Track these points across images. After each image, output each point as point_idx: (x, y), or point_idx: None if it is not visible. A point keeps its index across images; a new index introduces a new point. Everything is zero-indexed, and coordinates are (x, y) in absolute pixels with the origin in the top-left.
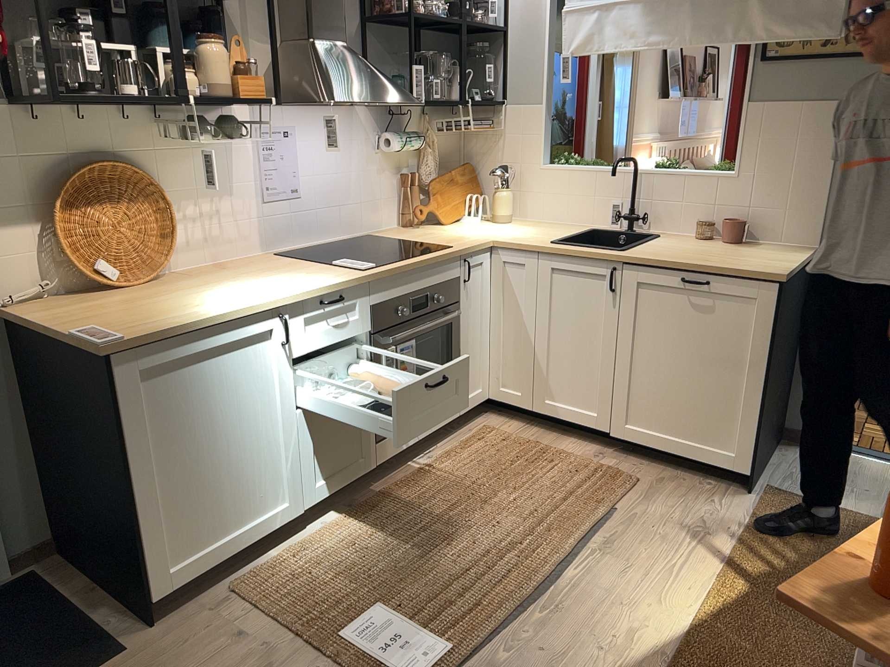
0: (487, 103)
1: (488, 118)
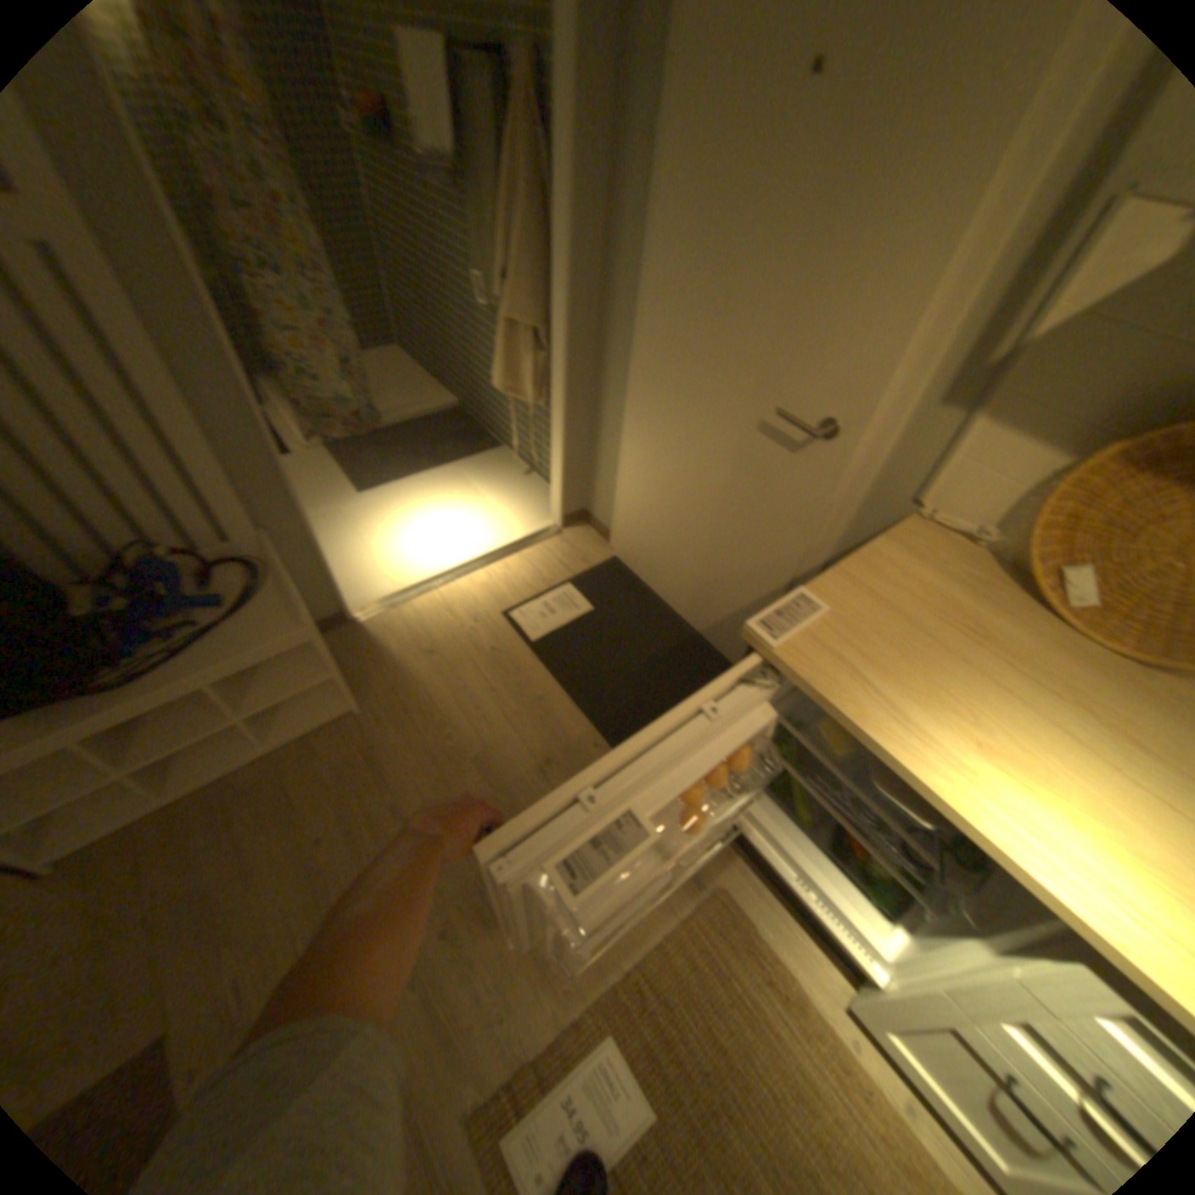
0: None
1: None
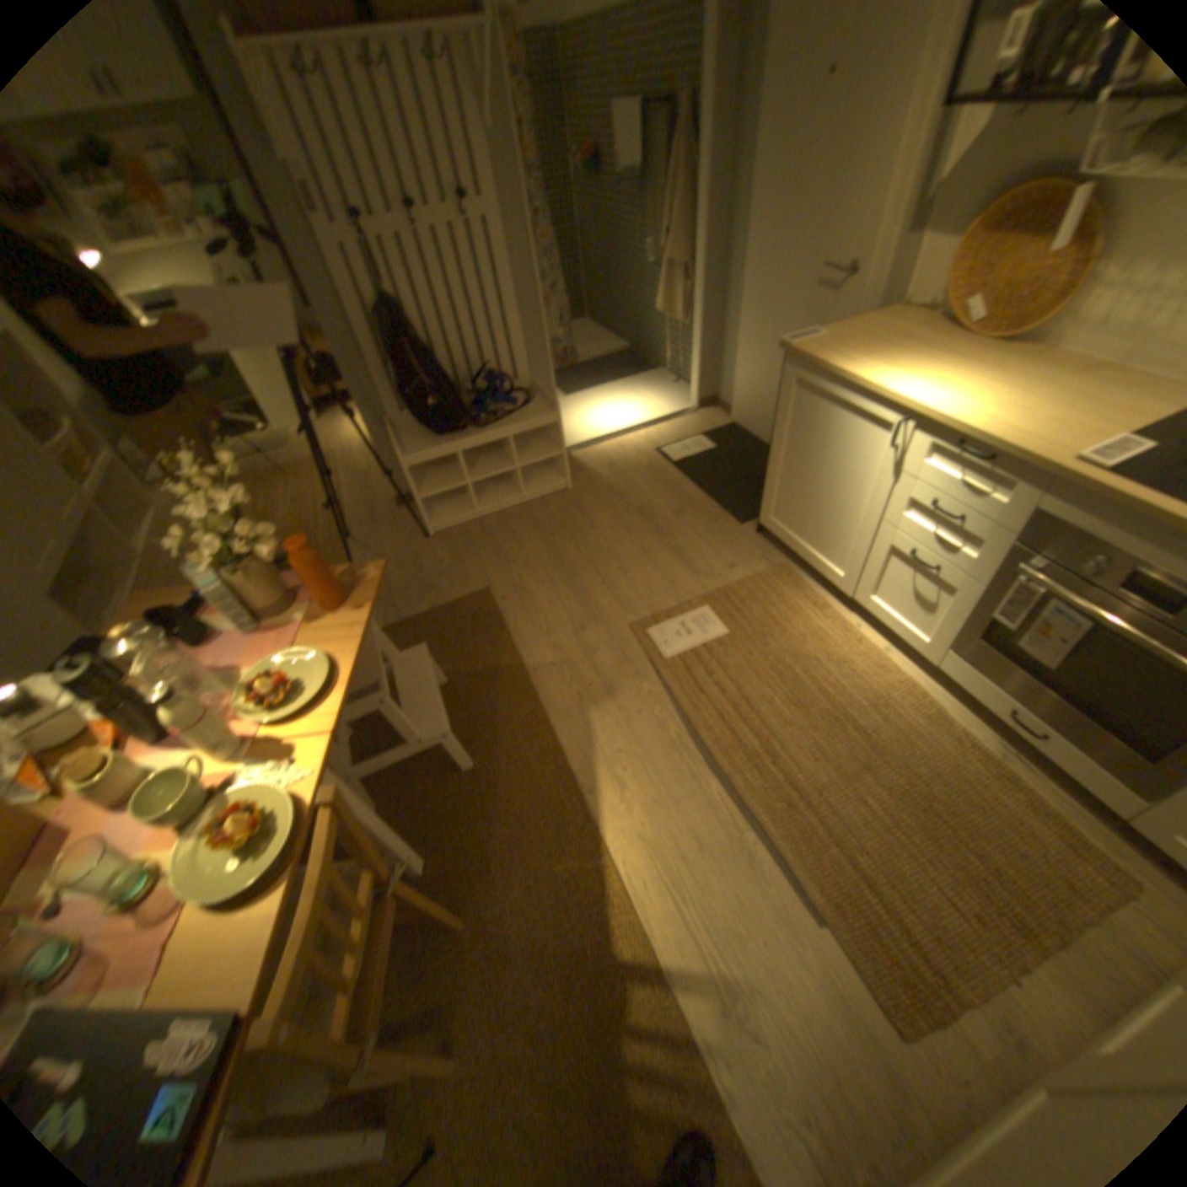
0: None
1: None
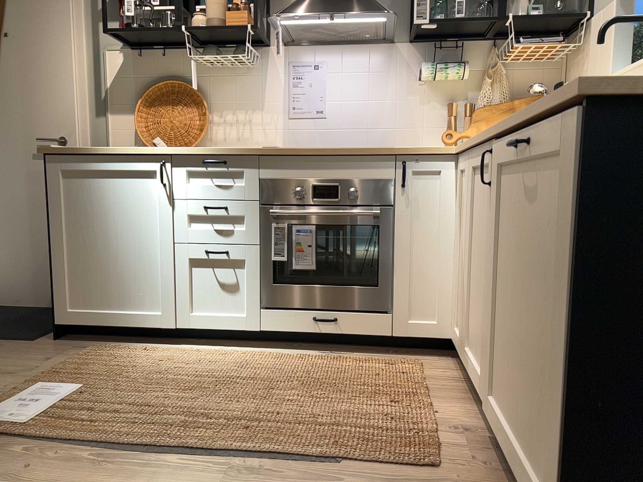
0: (545, 18)
1: (574, 40)
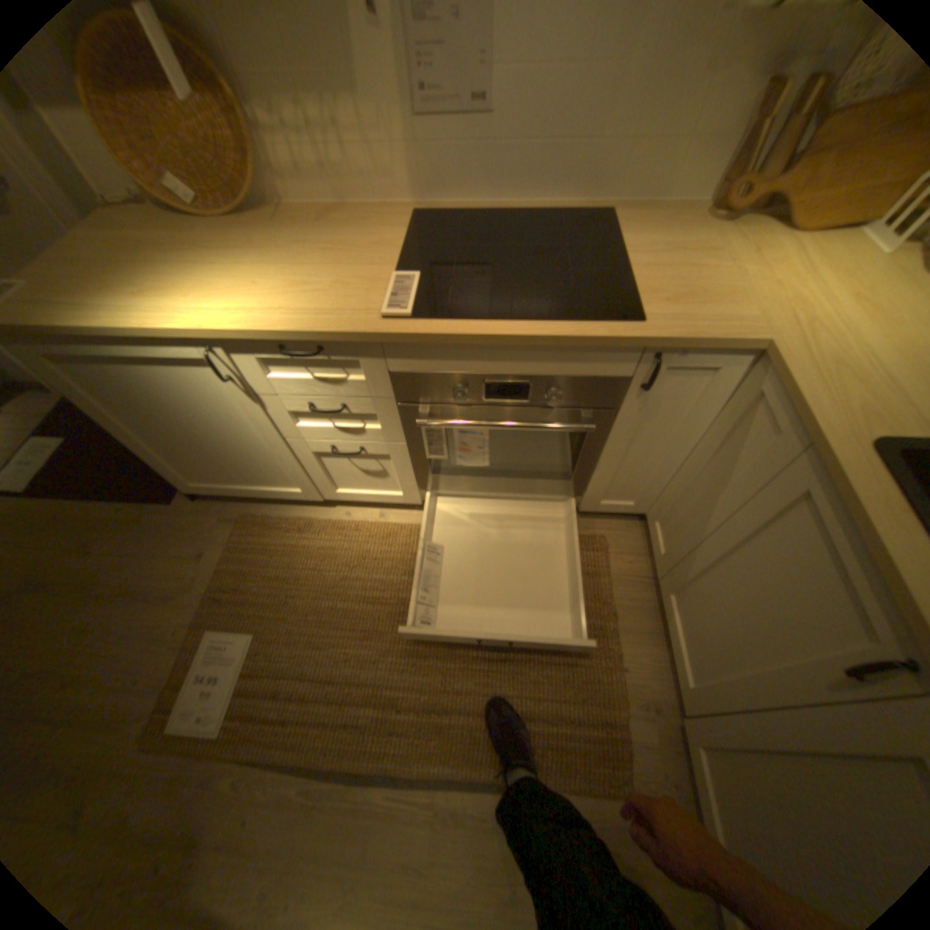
0: None
1: None
